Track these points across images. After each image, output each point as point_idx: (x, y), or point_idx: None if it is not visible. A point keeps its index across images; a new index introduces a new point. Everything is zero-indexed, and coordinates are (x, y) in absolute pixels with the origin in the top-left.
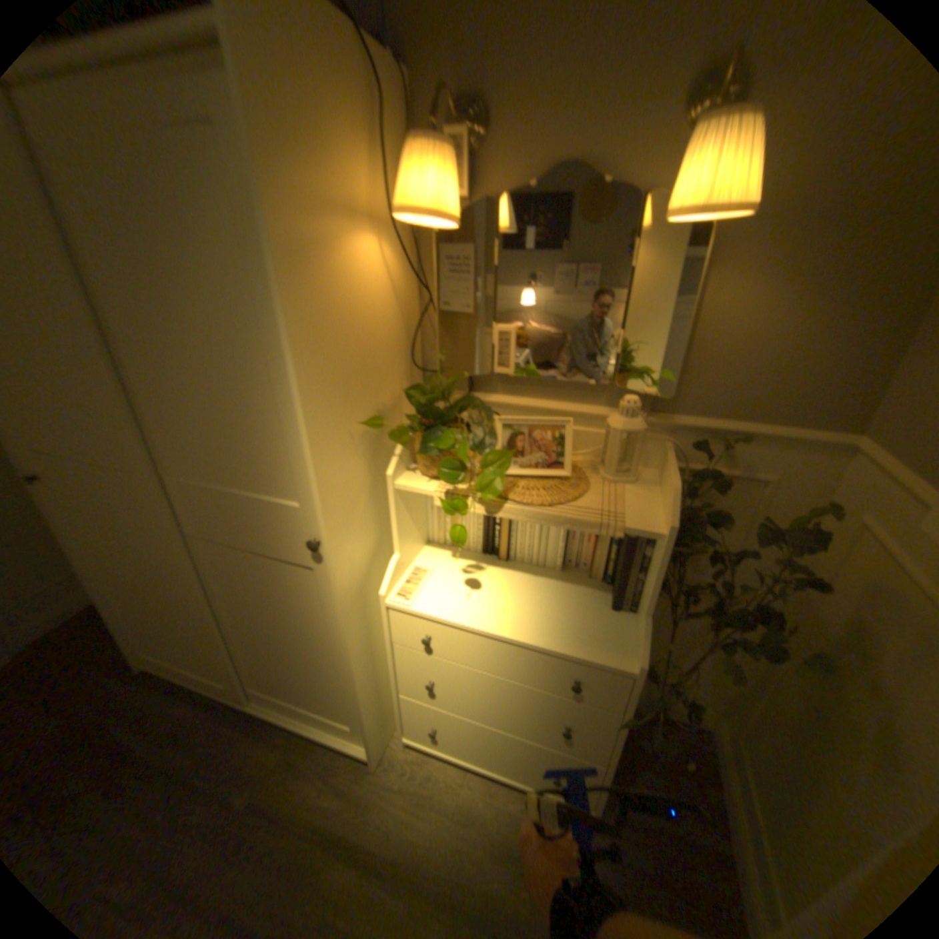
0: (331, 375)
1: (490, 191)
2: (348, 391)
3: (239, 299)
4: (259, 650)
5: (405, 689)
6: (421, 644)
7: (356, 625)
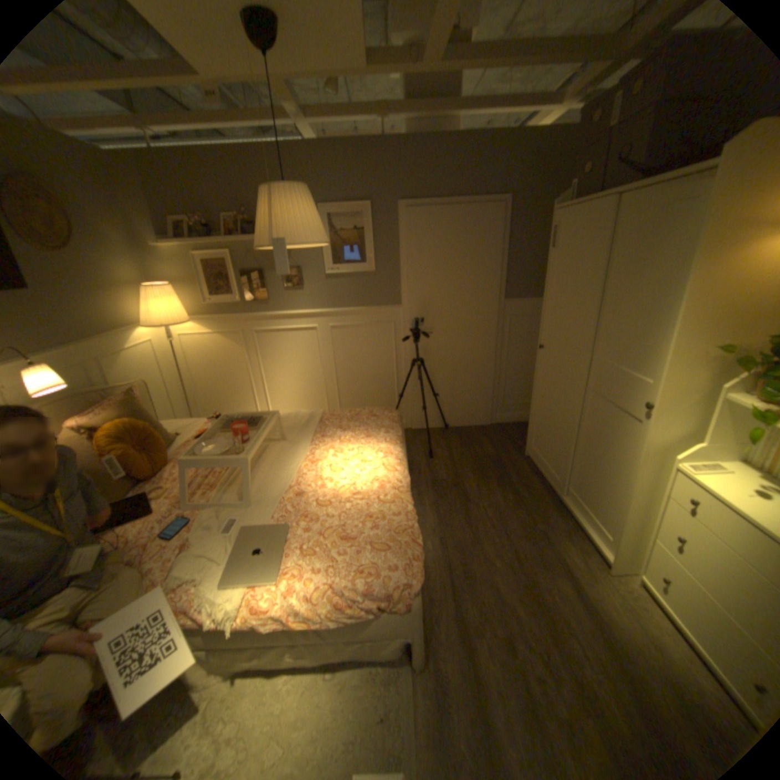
0: (711, 316)
1: None
2: (720, 328)
3: (675, 274)
4: (591, 466)
5: (666, 538)
6: (692, 503)
7: (654, 470)
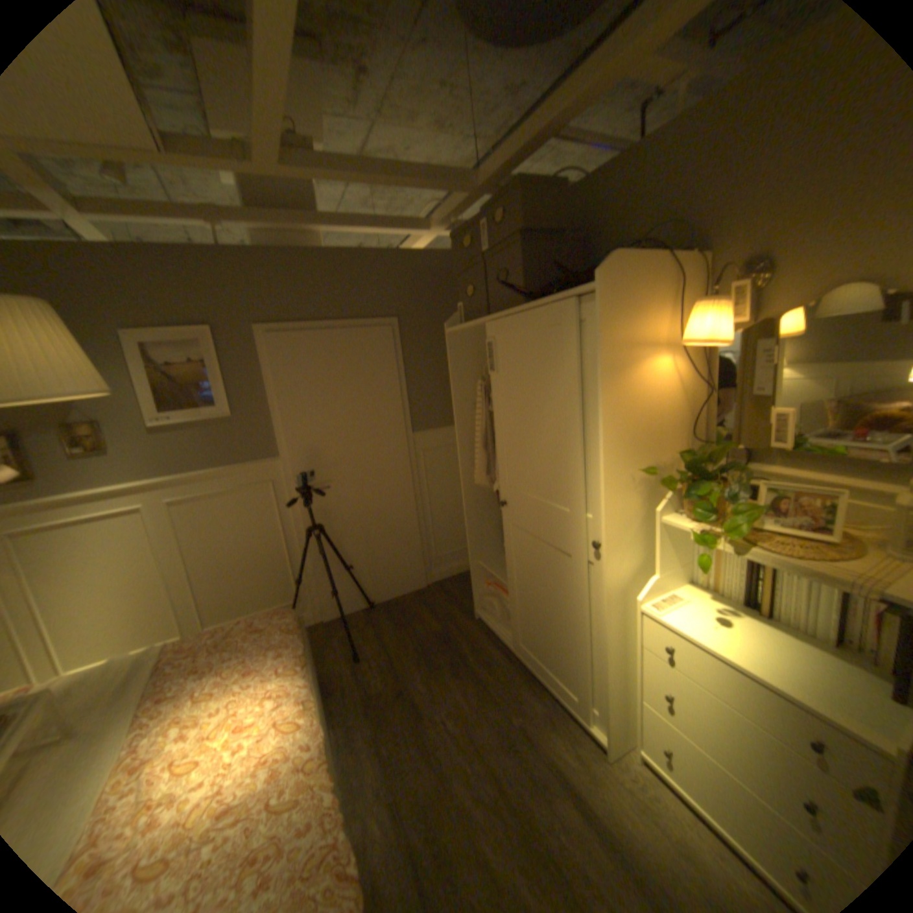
0: (626, 440)
1: (775, 314)
2: (637, 451)
3: (583, 399)
4: (551, 623)
5: (651, 699)
6: (667, 653)
7: (618, 620)
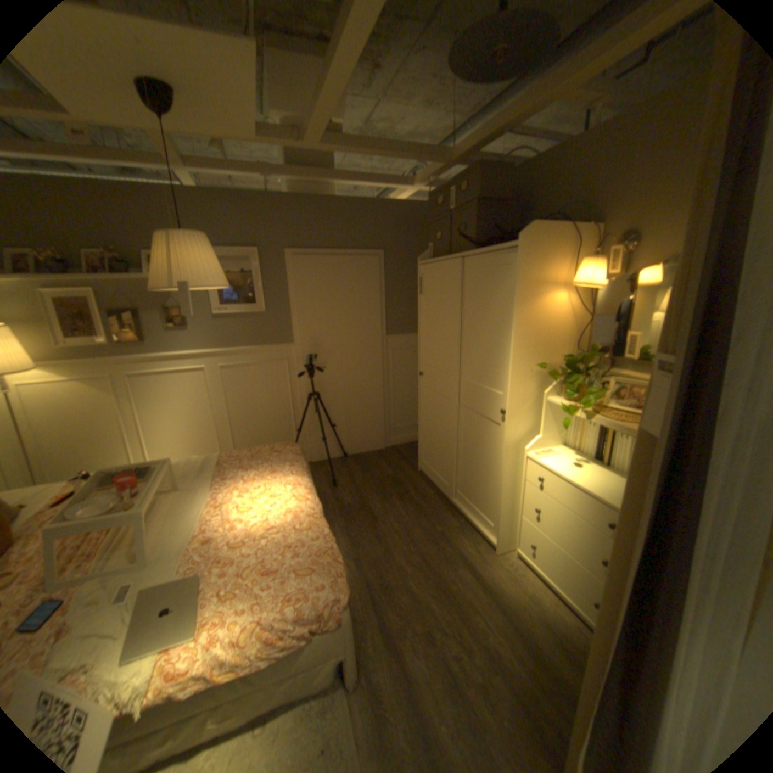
0: (530, 345)
1: (638, 270)
2: (536, 353)
3: (505, 316)
4: (470, 468)
5: (527, 513)
6: (539, 481)
7: (512, 462)
